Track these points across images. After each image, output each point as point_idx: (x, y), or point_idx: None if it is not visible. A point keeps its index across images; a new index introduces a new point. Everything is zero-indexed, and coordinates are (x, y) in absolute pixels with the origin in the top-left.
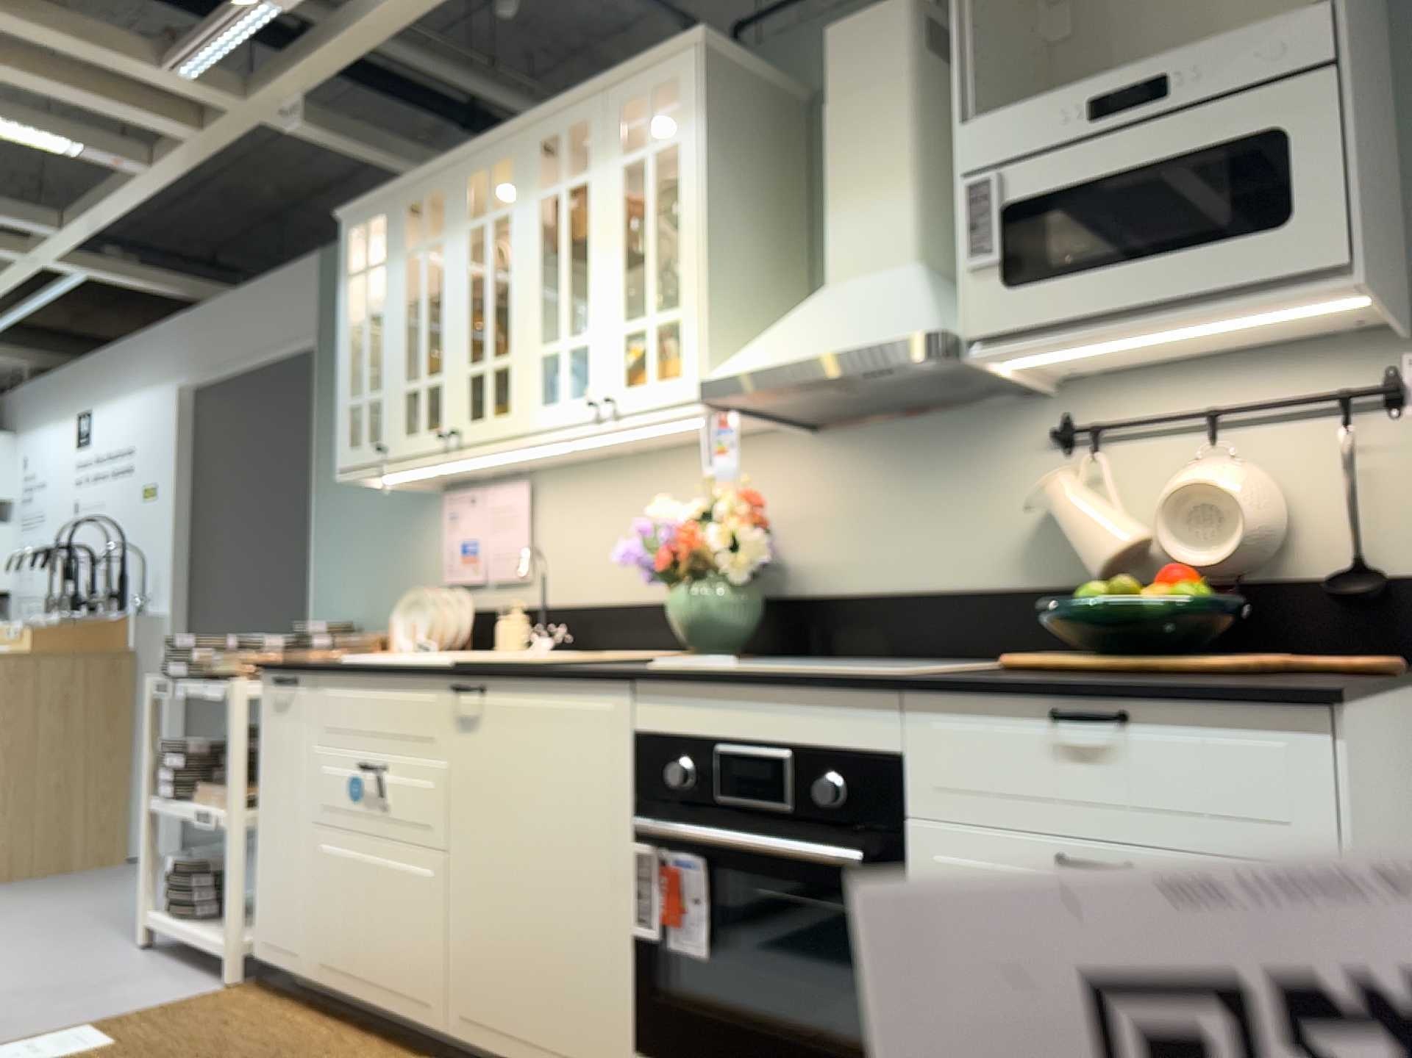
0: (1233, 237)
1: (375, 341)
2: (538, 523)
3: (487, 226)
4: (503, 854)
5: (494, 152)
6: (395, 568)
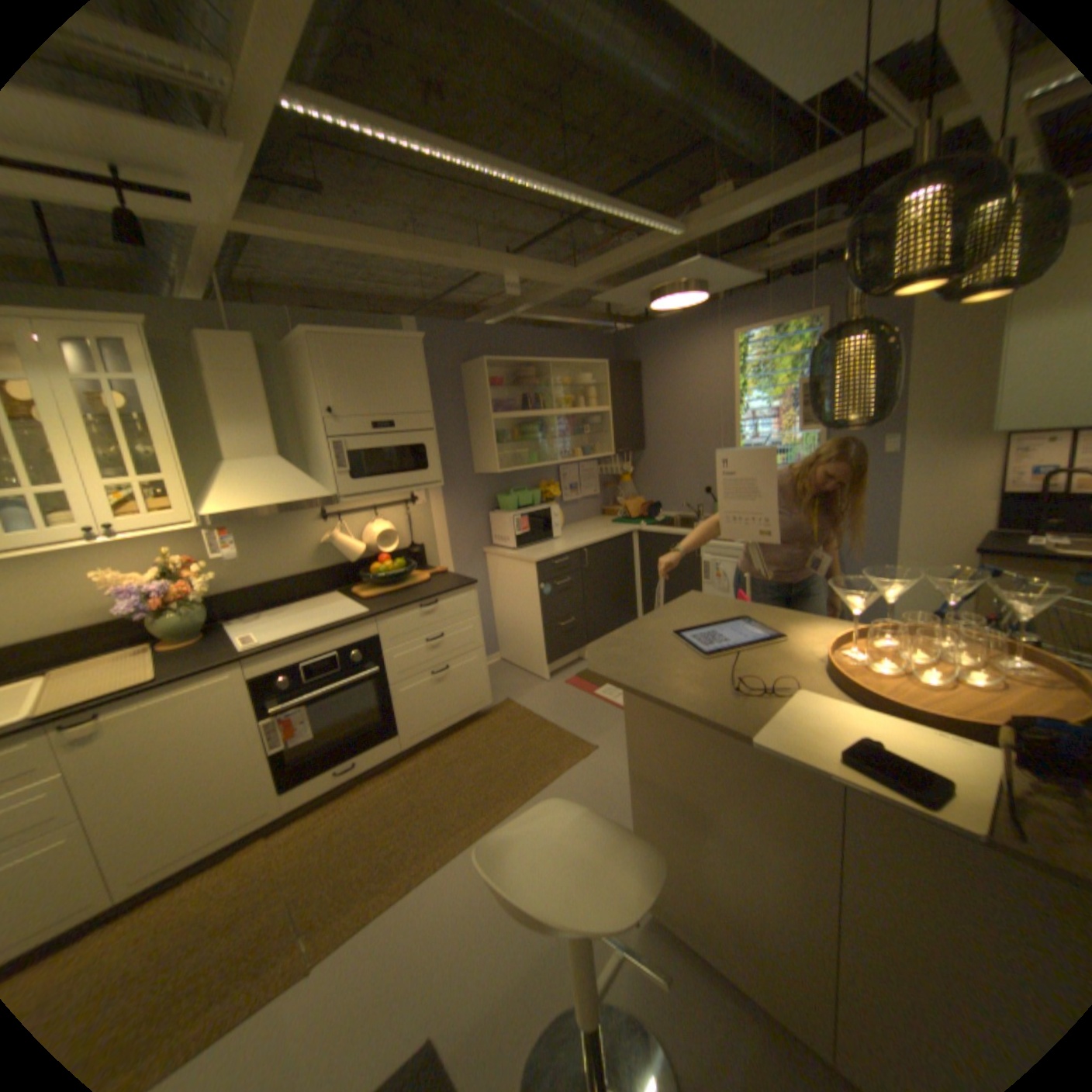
0: (417, 471)
1: None
2: None
3: None
4: (152, 781)
5: None
6: None
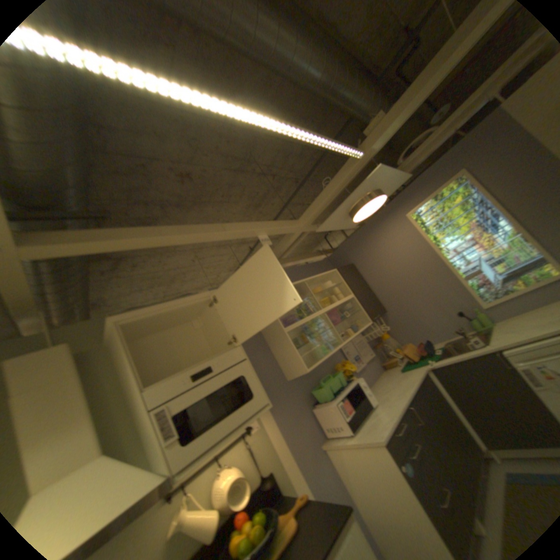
0: (244, 404)
1: None
2: None
3: None
4: None
5: None
6: None
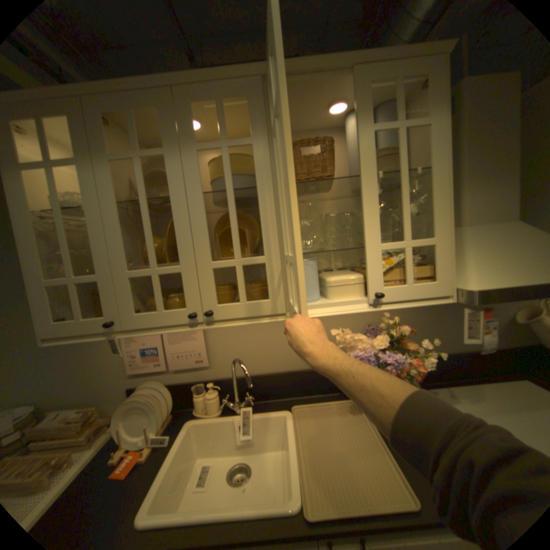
0: None
1: (50, 224)
2: (209, 334)
3: (222, 149)
4: None
5: (224, 86)
6: (69, 366)
